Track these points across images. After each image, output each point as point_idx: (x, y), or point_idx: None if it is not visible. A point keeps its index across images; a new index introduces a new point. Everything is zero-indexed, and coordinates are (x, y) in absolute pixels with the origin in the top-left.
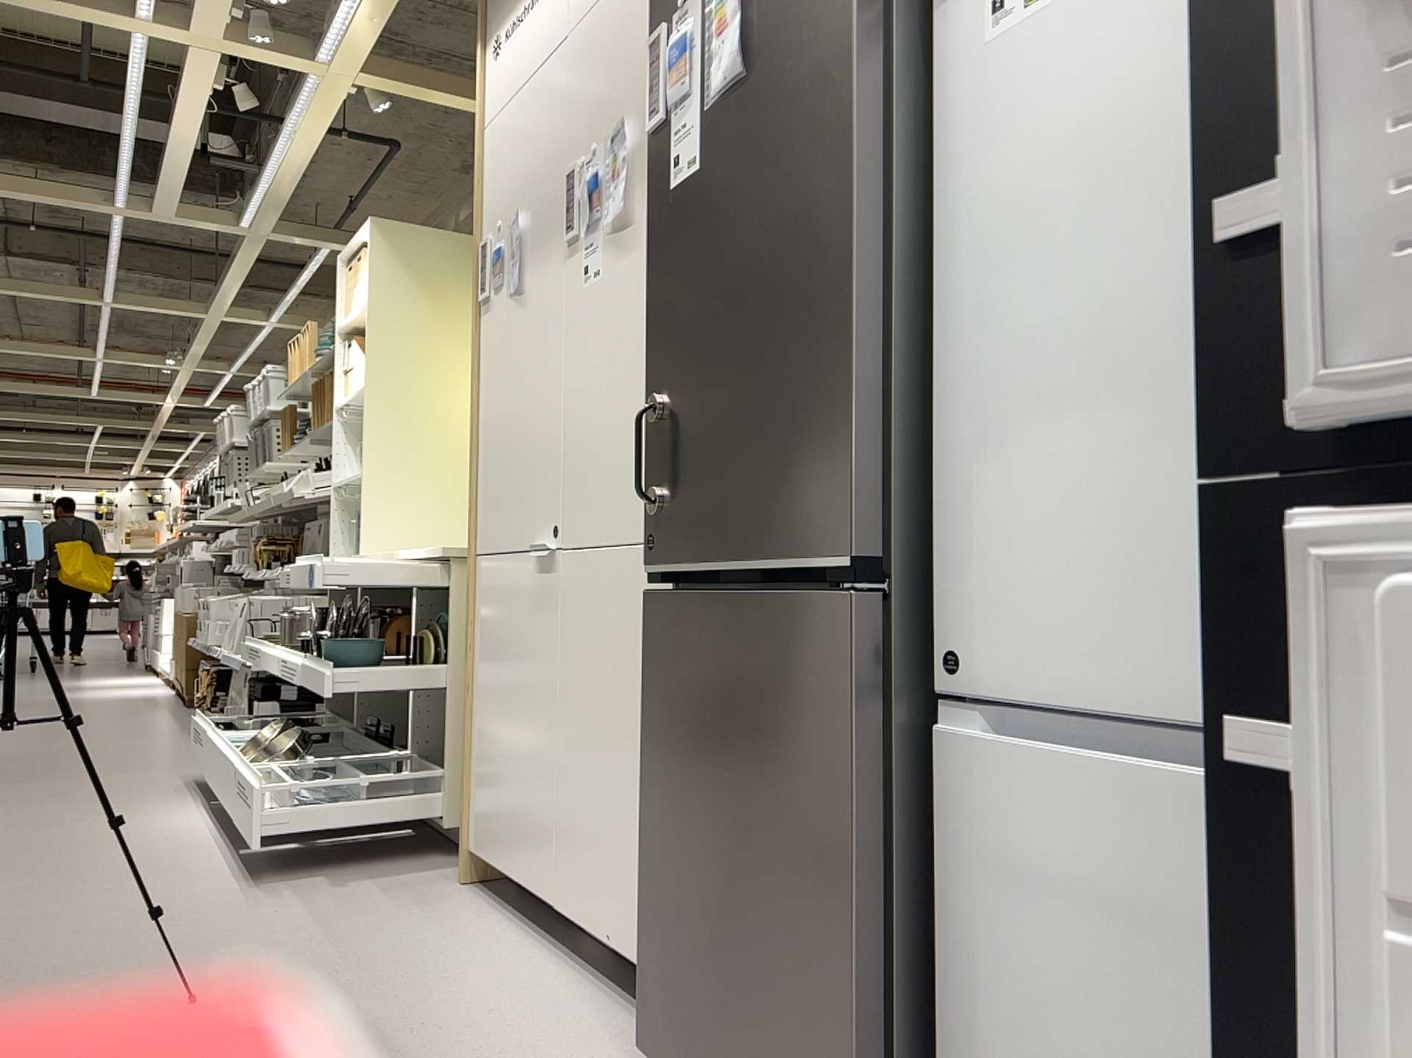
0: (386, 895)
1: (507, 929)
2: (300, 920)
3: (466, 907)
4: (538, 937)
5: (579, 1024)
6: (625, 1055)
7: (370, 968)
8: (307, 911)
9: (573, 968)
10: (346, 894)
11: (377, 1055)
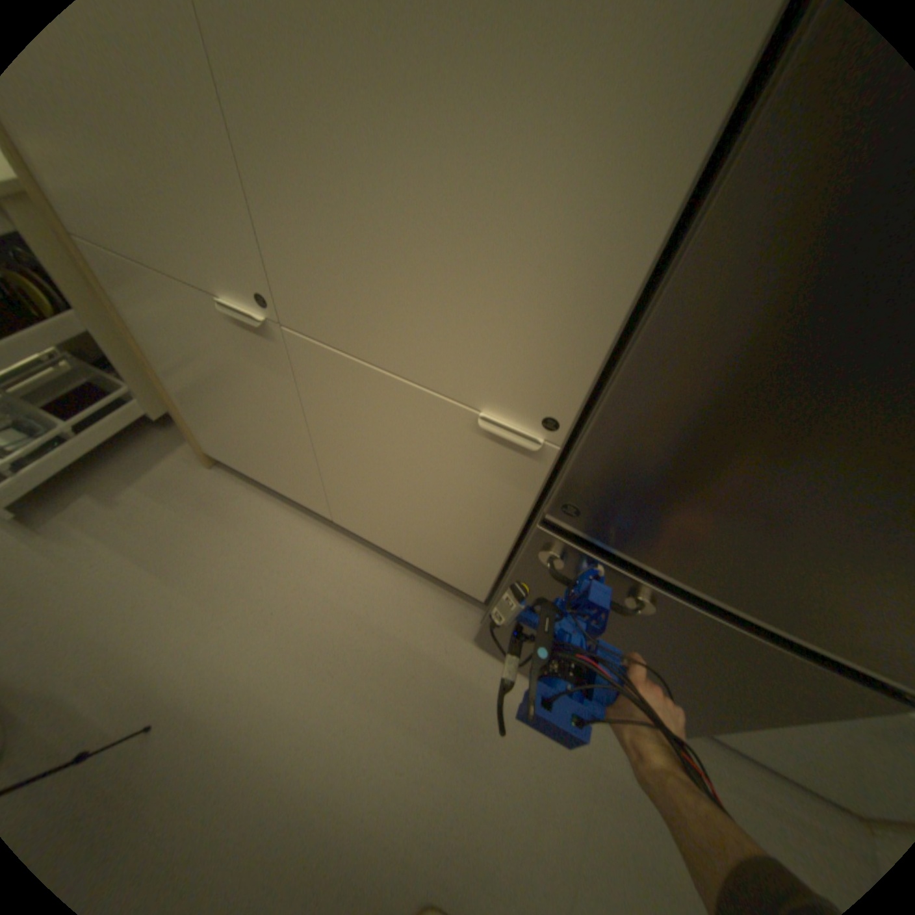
0: (161, 504)
1: (284, 516)
2: (123, 569)
3: (235, 499)
4: (311, 518)
5: (407, 606)
6: (450, 625)
7: (235, 609)
8: (116, 553)
9: (359, 547)
10: (125, 514)
11: (325, 706)
